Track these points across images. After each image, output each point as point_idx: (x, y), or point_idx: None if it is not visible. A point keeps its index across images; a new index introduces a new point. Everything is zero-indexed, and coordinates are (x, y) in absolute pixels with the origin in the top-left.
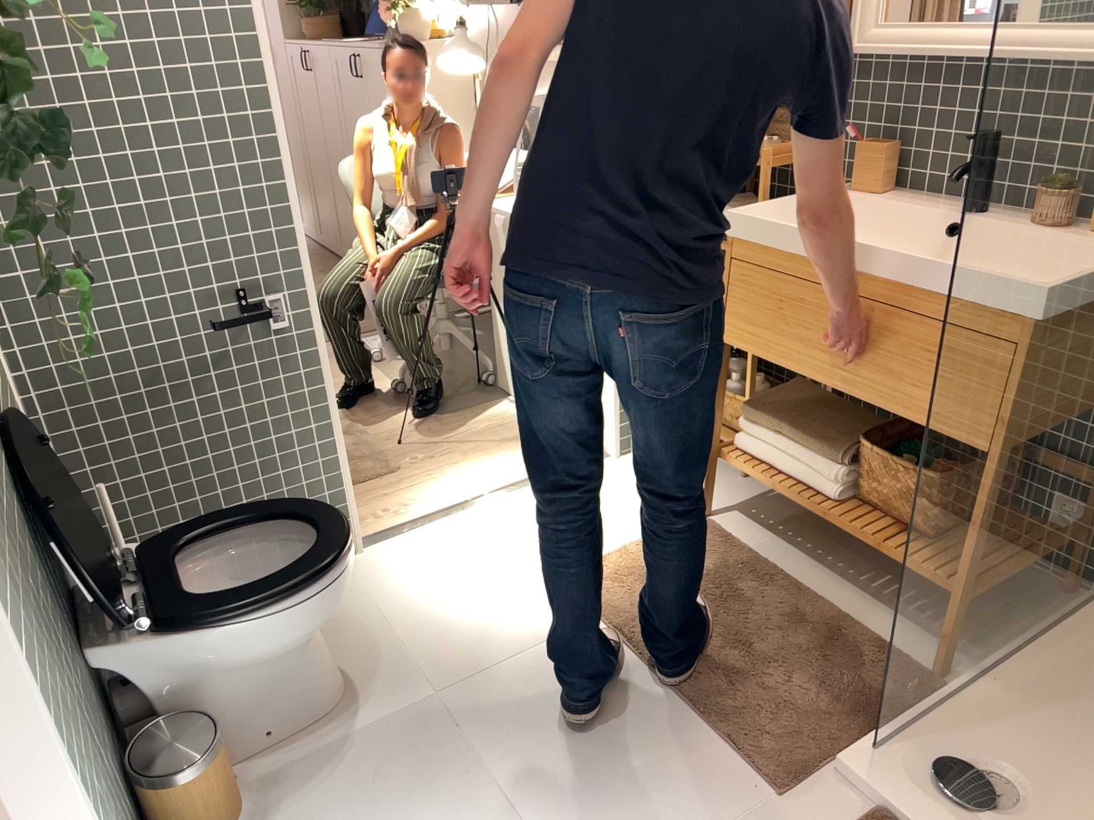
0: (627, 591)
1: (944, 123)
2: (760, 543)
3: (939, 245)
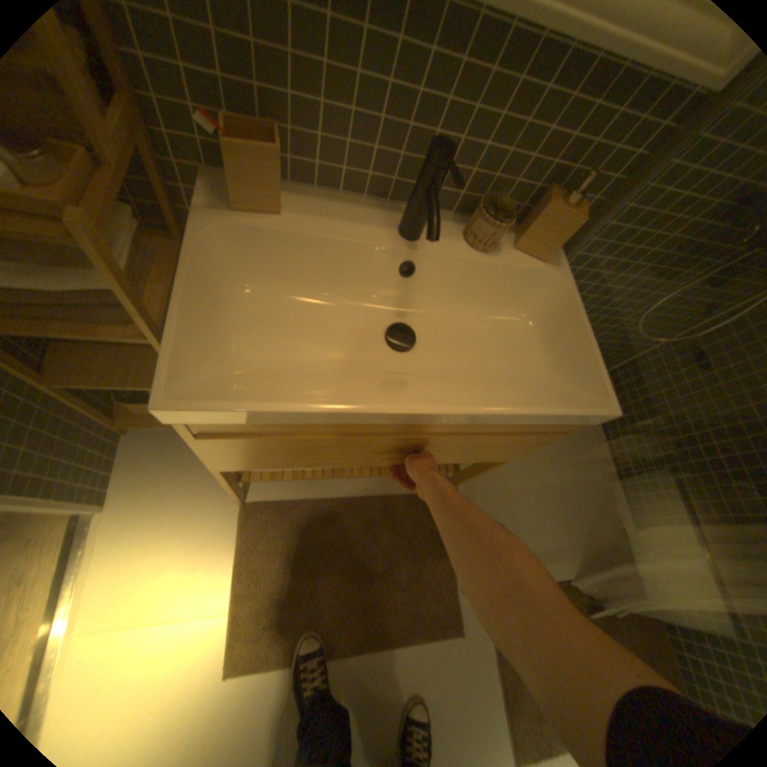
0: (278, 624)
1: (344, 86)
2: (301, 491)
3: (389, 277)
